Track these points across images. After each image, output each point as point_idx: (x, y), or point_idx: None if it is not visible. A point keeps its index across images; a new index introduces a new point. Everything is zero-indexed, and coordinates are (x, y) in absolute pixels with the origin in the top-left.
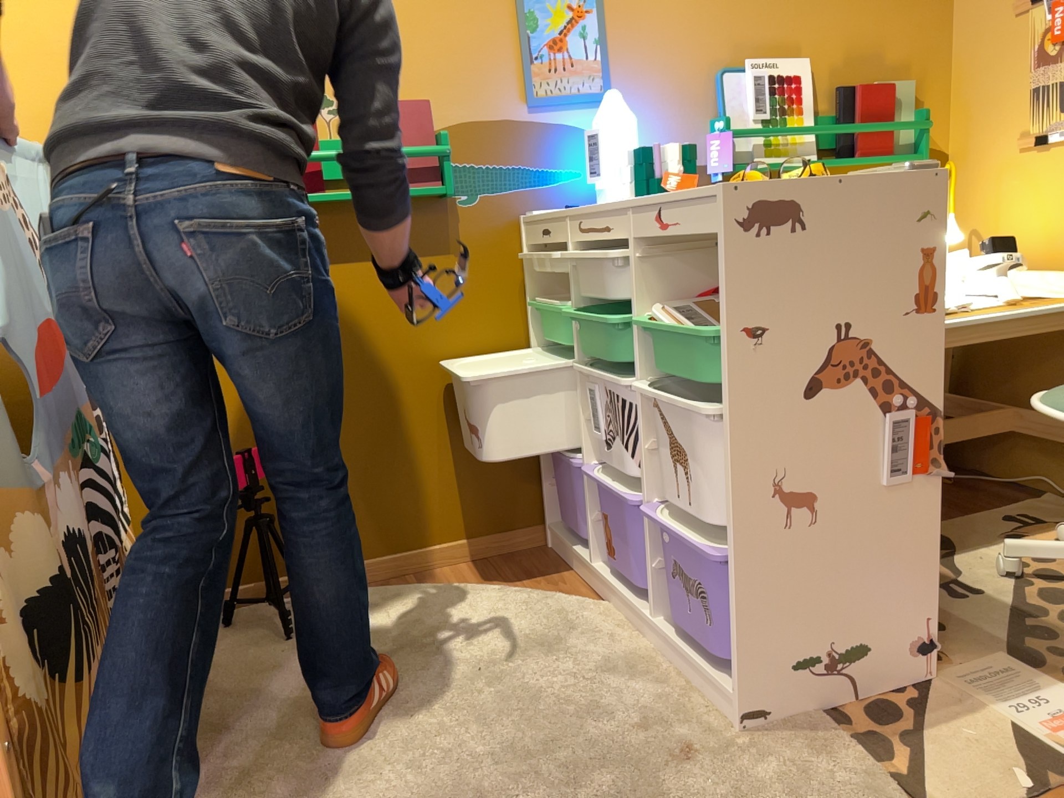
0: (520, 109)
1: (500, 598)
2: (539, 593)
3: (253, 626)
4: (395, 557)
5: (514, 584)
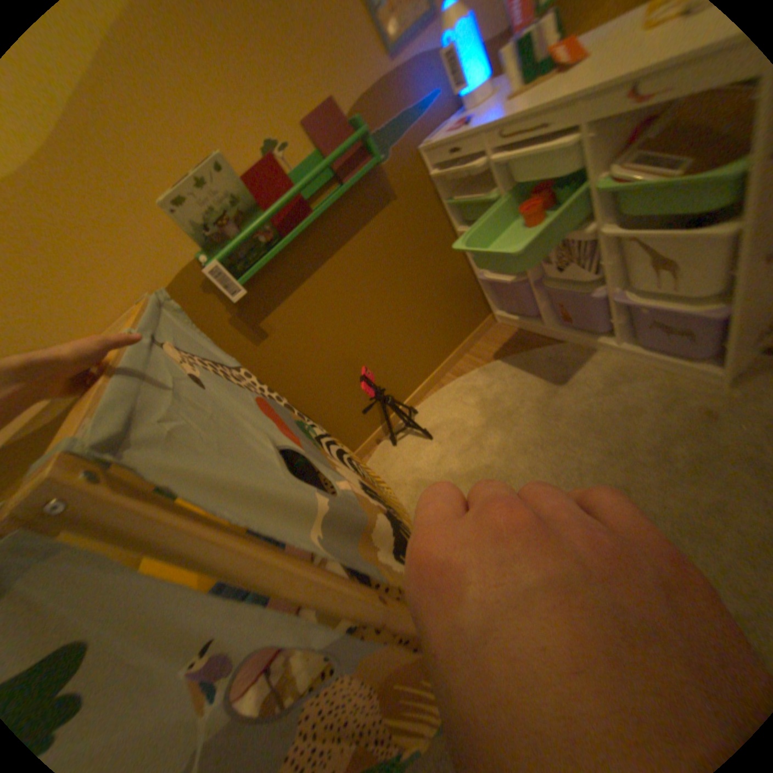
0: (385, 61)
1: (510, 366)
2: (527, 353)
3: (408, 440)
4: (438, 371)
5: (505, 353)
